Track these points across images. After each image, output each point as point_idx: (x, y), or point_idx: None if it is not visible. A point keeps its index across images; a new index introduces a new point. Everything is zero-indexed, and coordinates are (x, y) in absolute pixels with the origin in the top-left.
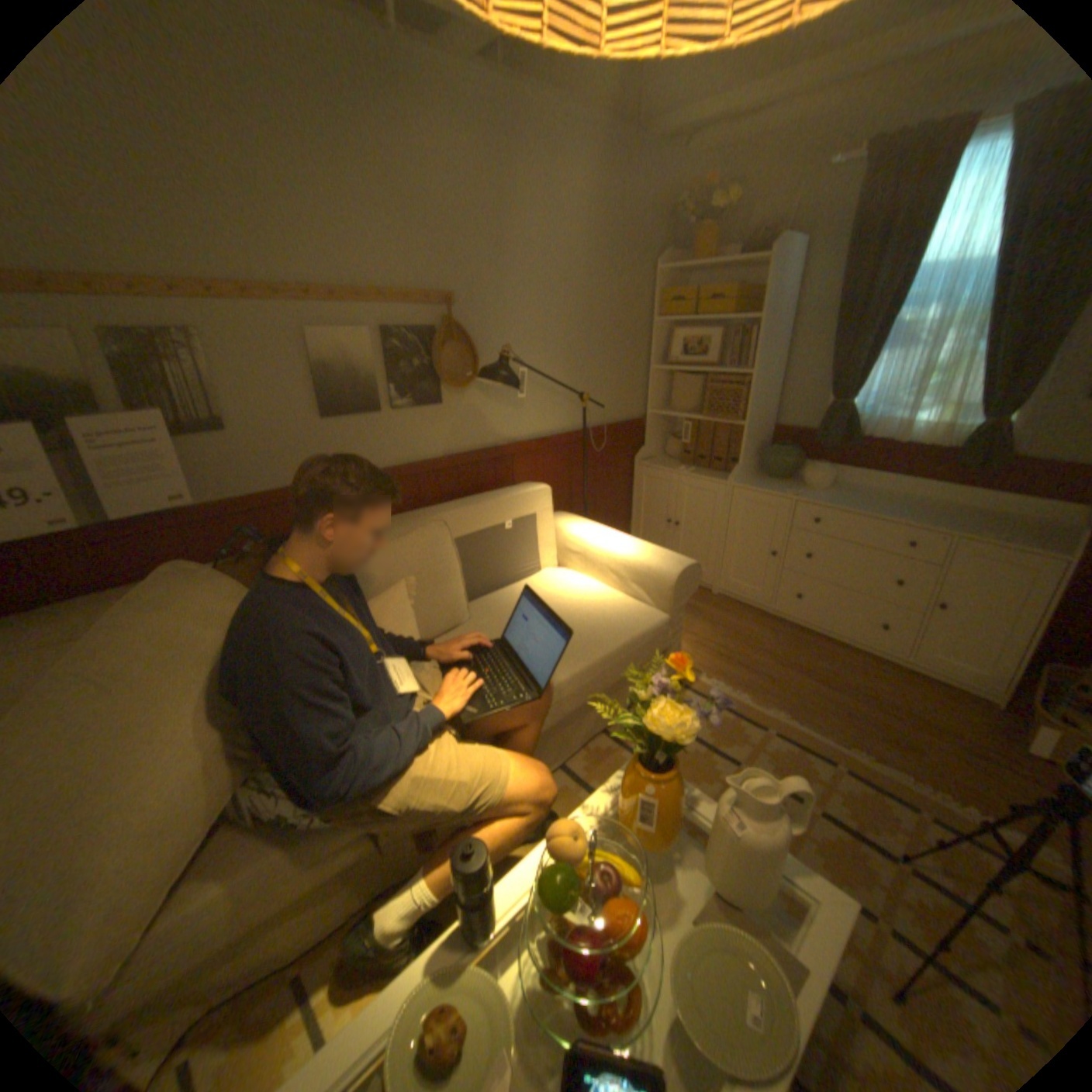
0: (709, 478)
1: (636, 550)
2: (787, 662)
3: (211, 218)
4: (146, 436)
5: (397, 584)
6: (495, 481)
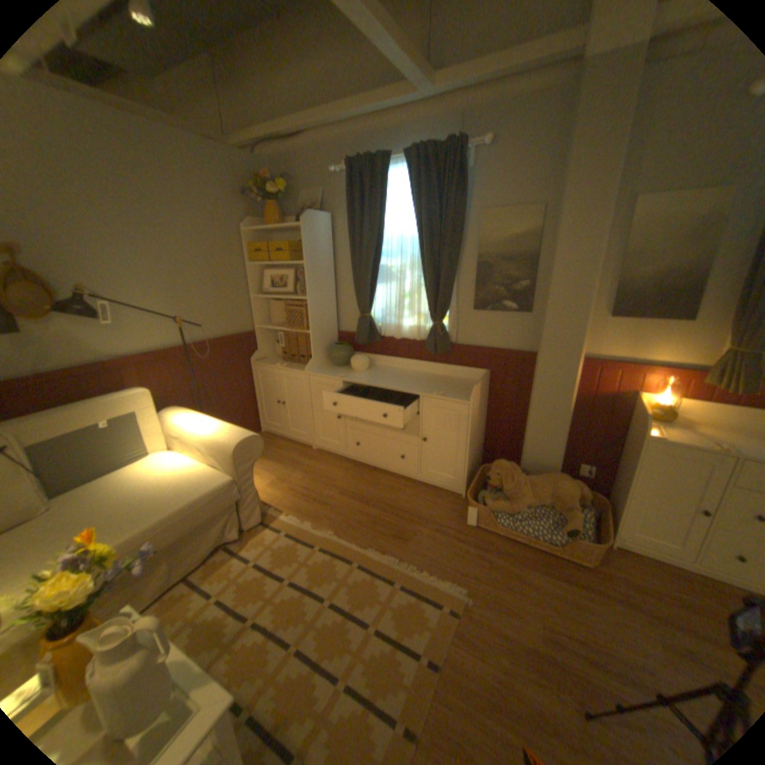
0: (296, 369)
1: (213, 430)
2: (347, 491)
3: None
4: None
5: None
6: (102, 387)
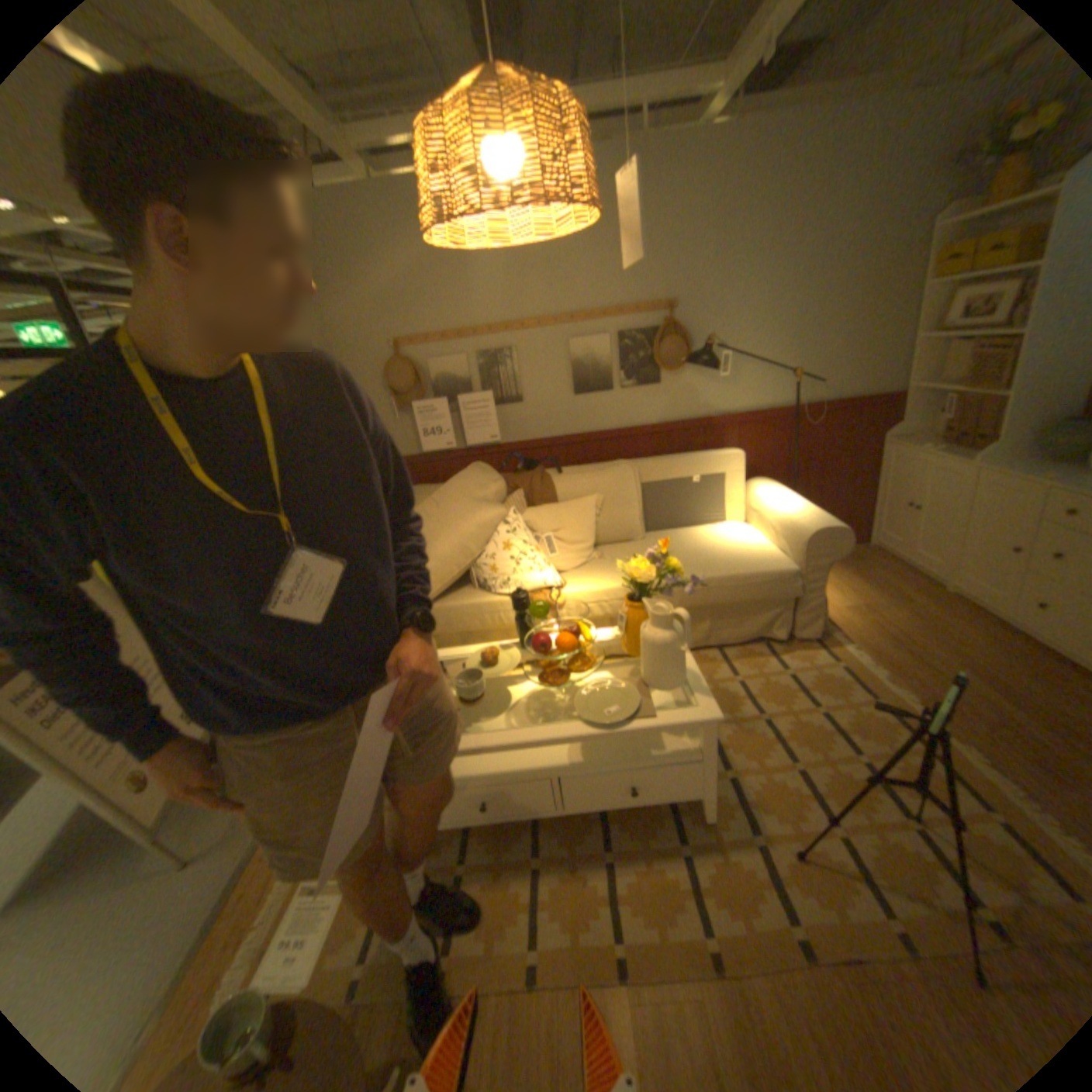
0: (957, 457)
1: (795, 511)
2: (978, 667)
3: (526, 286)
4: (483, 405)
5: (584, 499)
6: (703, 445)
